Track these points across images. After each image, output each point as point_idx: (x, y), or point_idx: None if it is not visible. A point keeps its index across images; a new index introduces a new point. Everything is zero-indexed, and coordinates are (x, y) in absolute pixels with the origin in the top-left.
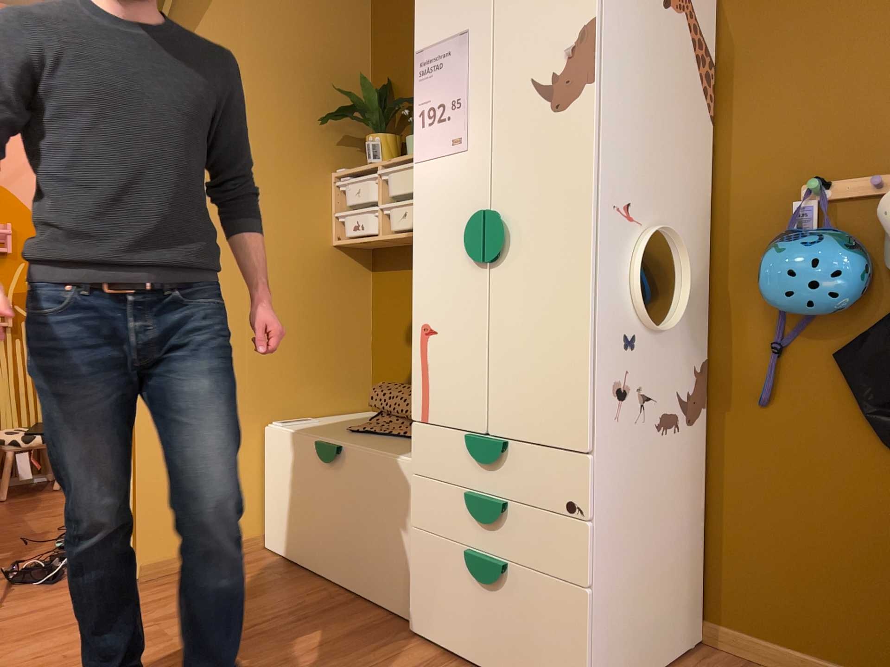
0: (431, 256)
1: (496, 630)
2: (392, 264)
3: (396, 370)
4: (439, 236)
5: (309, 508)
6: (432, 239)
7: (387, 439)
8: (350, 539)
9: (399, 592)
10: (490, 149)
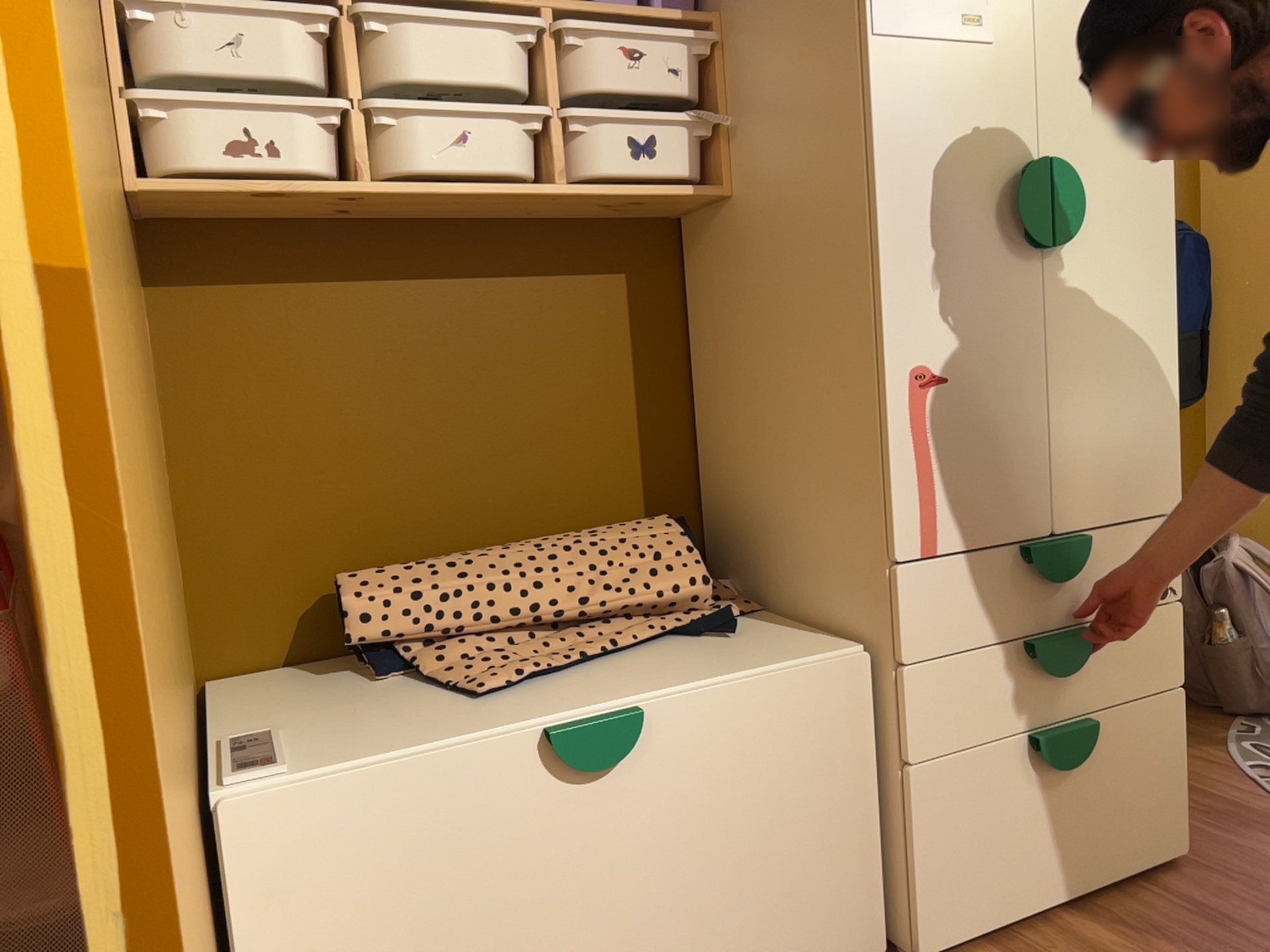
0: (927, 235)
1: (1078, 826)
2: (247, 270)
3: (302, 544)
4: (943, 196)
5: (513, 933)
6: (926, 201)
7: (616, 667)
8: (690, 911)
9: (842, 923)
10: (1034, 56)
